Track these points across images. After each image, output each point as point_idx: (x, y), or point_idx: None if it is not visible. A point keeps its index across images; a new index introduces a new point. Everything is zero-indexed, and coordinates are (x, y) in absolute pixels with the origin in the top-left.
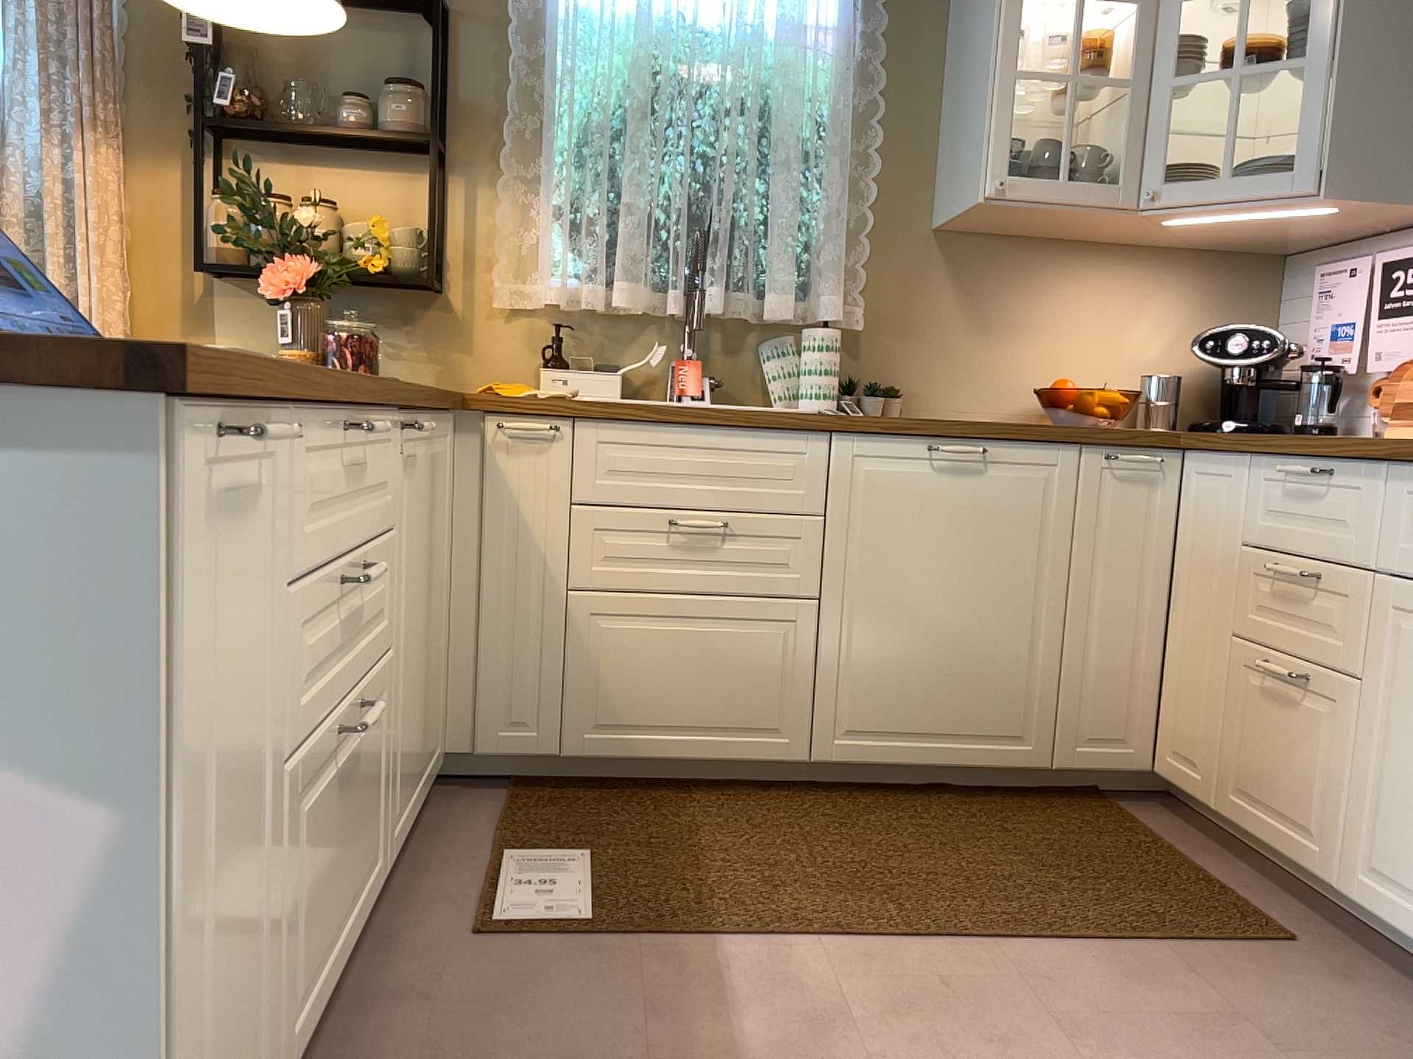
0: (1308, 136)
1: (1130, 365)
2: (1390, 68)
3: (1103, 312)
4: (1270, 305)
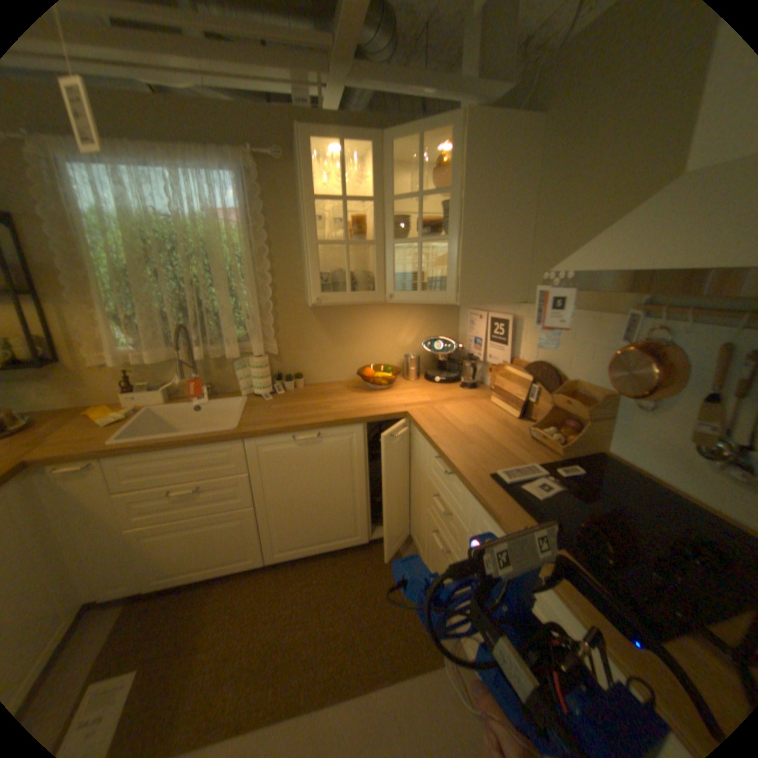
0: (451, 276)
1: (400, 350)
2: (486, 241)
3: (386, 330)
4: (455, 318)
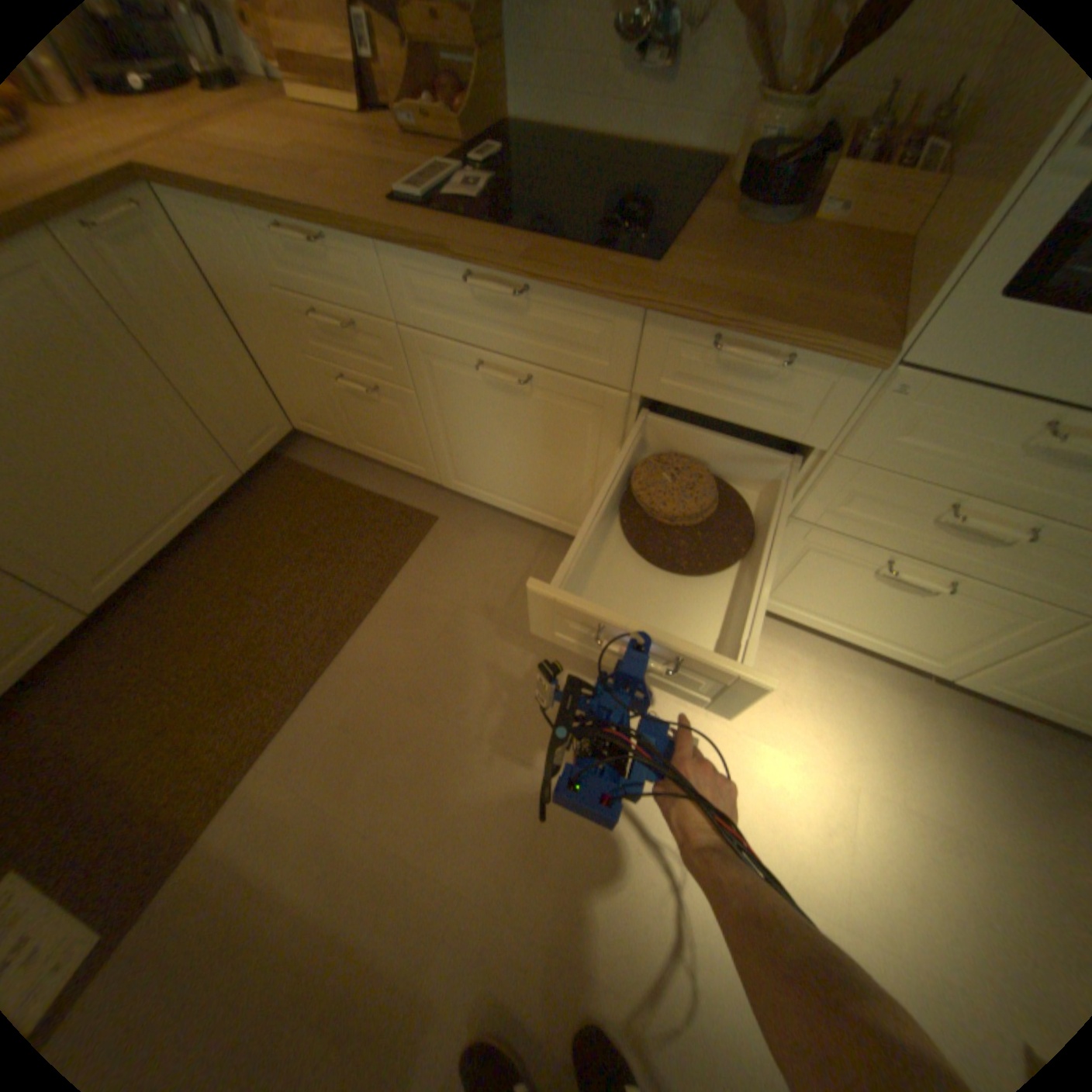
0: None
1: None
2: None
3: None
4: None
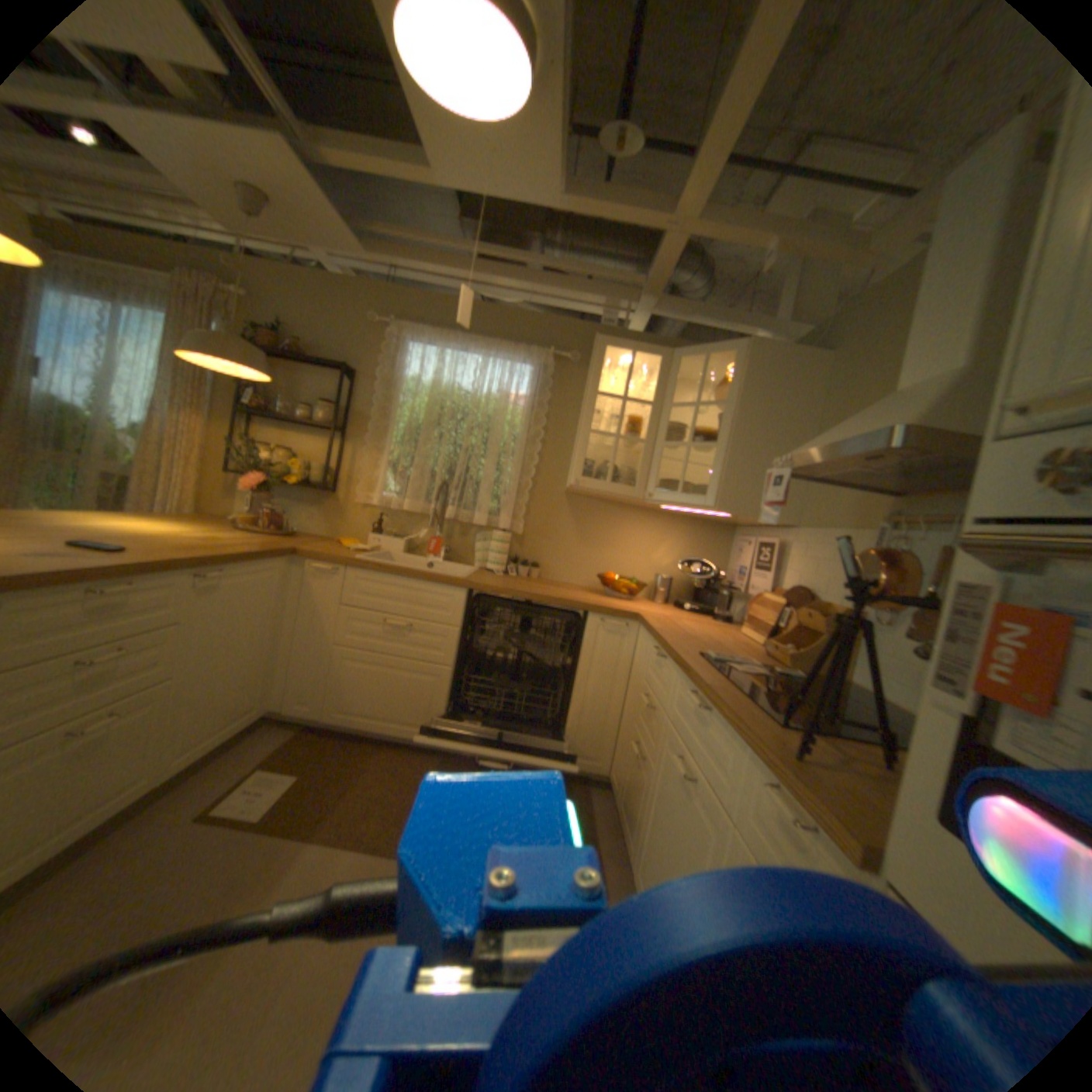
0: (714, 481)
1: (653, 569)
2: (756, 455)
3: (642, 542)
4: (725, 550)
